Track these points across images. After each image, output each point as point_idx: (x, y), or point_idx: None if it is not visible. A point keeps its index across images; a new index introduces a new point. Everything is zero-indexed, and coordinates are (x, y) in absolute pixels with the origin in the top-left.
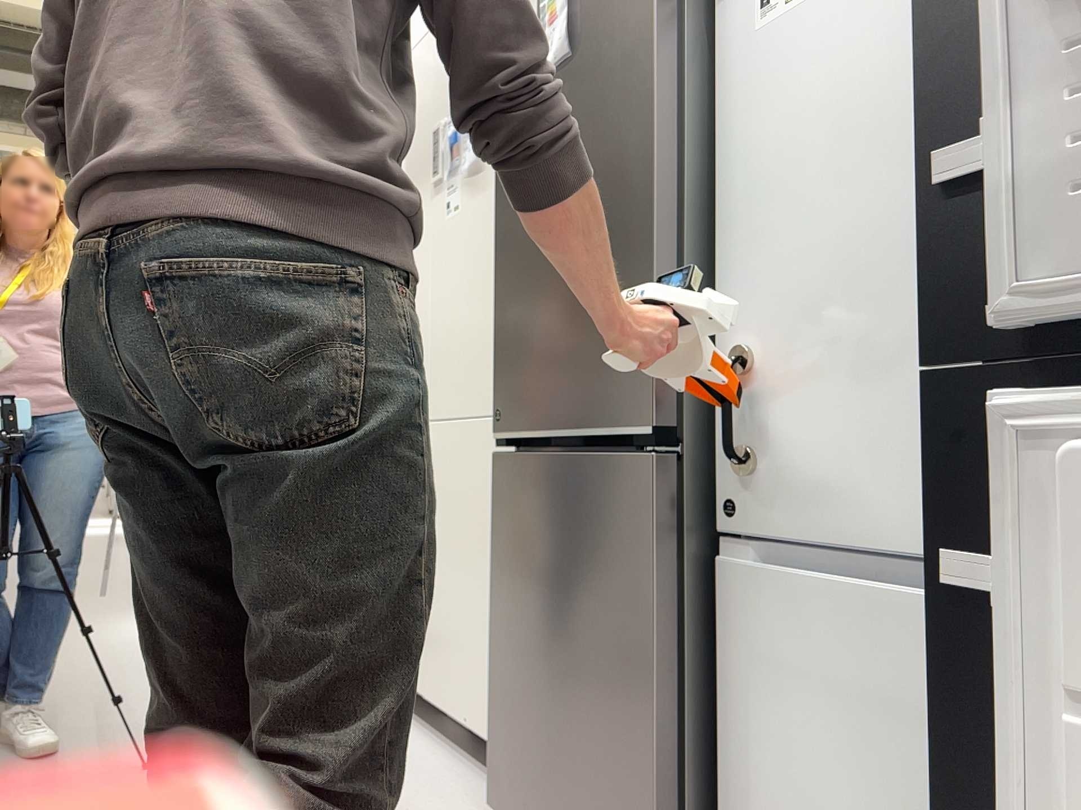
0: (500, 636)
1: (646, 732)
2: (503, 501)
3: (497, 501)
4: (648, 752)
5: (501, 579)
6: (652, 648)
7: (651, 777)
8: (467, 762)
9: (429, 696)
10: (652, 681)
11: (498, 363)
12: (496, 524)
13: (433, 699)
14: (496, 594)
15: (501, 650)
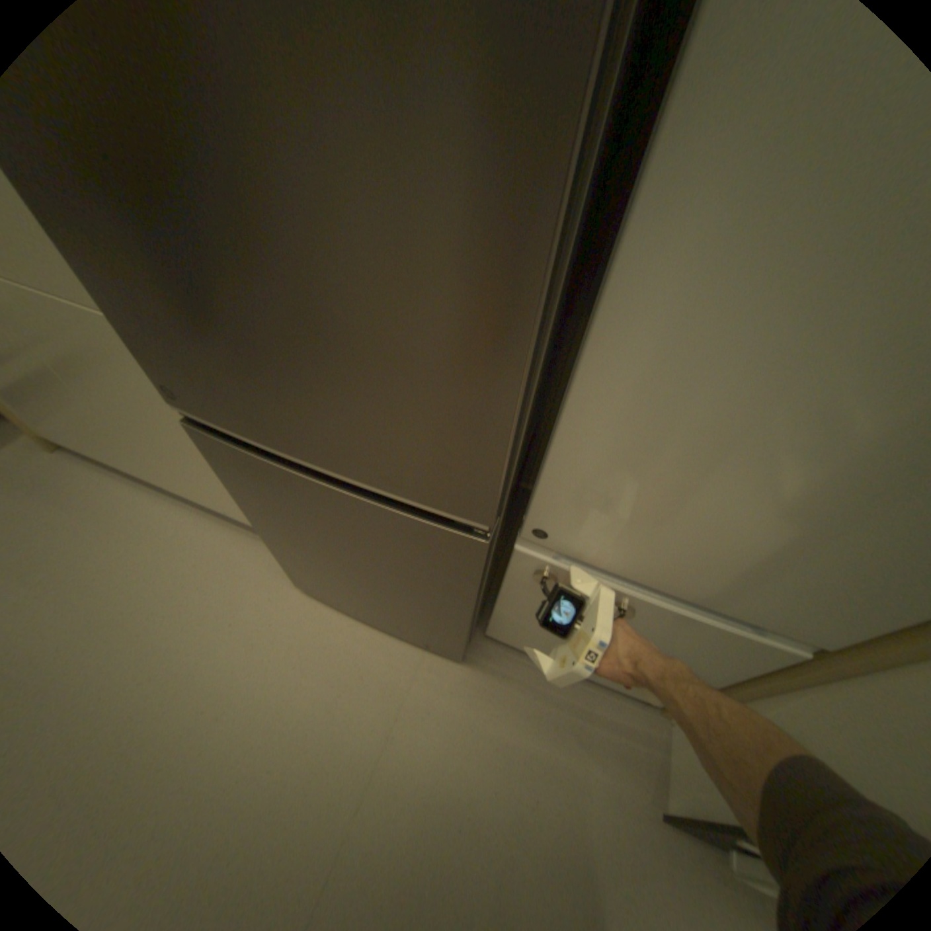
0: (273, 536)
1: (455, 620)
2: (228, 465)
3: (216, 460)
4: (456, 623)
5: (256, 510)
6: (465, 604)
7: (457, 627)
8: (236, 523)
9: (169, 487)
10: (464, 612)
11: (122, 321)
12: (226, 475)
13: (175, 490)
14: (252, 513)
15: (277, 540)
